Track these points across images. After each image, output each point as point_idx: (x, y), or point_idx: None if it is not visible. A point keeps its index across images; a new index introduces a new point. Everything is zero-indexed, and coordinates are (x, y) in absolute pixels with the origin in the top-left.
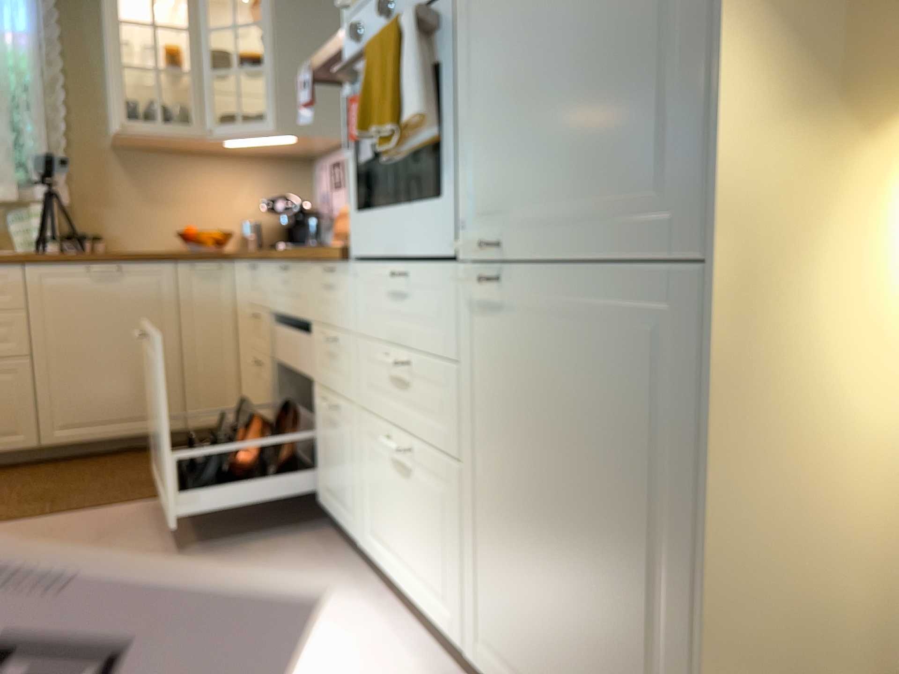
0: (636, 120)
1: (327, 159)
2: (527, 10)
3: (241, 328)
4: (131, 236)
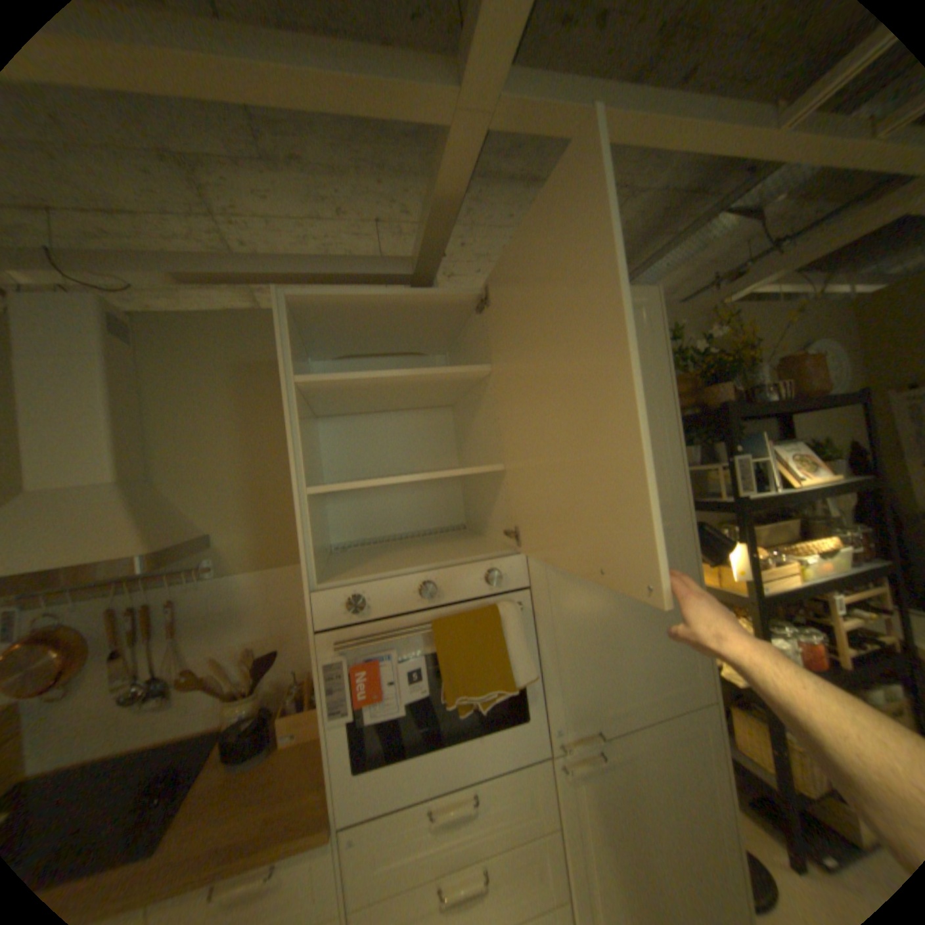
0: (674, 659)
1: None
2: (600, 611)
3: None
4: None
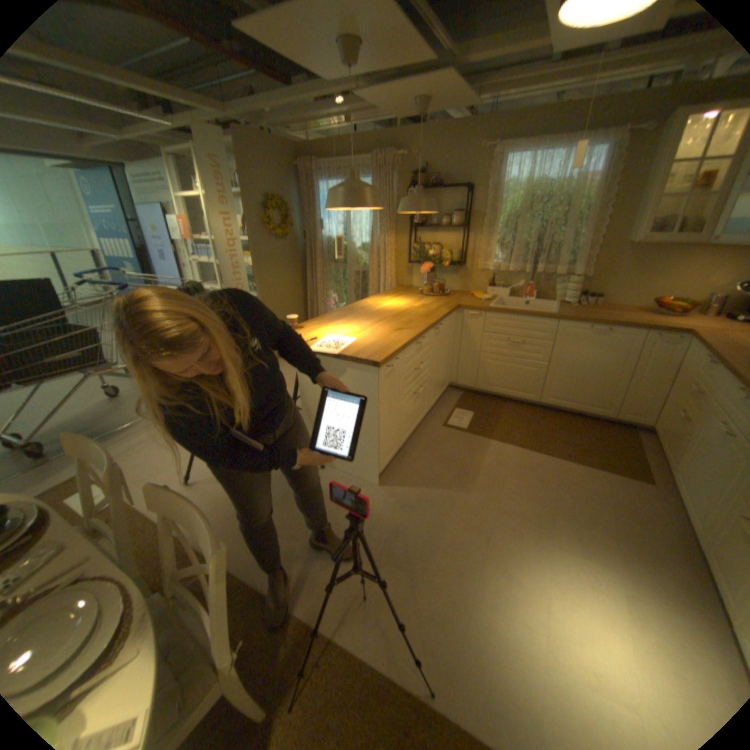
0: None
1: None
2: None
3: (680, 381)
4: (622, 295)
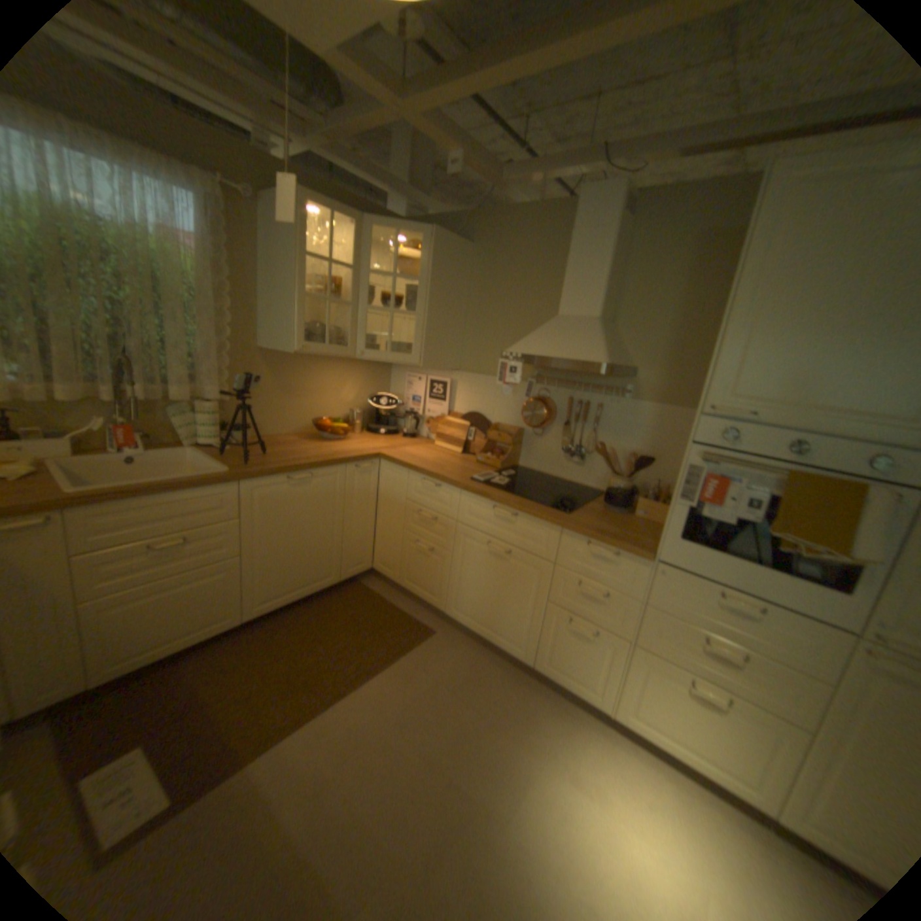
0: None
1: (426, 376)
2: None
3: (389, 510)
4: (270, 422)
